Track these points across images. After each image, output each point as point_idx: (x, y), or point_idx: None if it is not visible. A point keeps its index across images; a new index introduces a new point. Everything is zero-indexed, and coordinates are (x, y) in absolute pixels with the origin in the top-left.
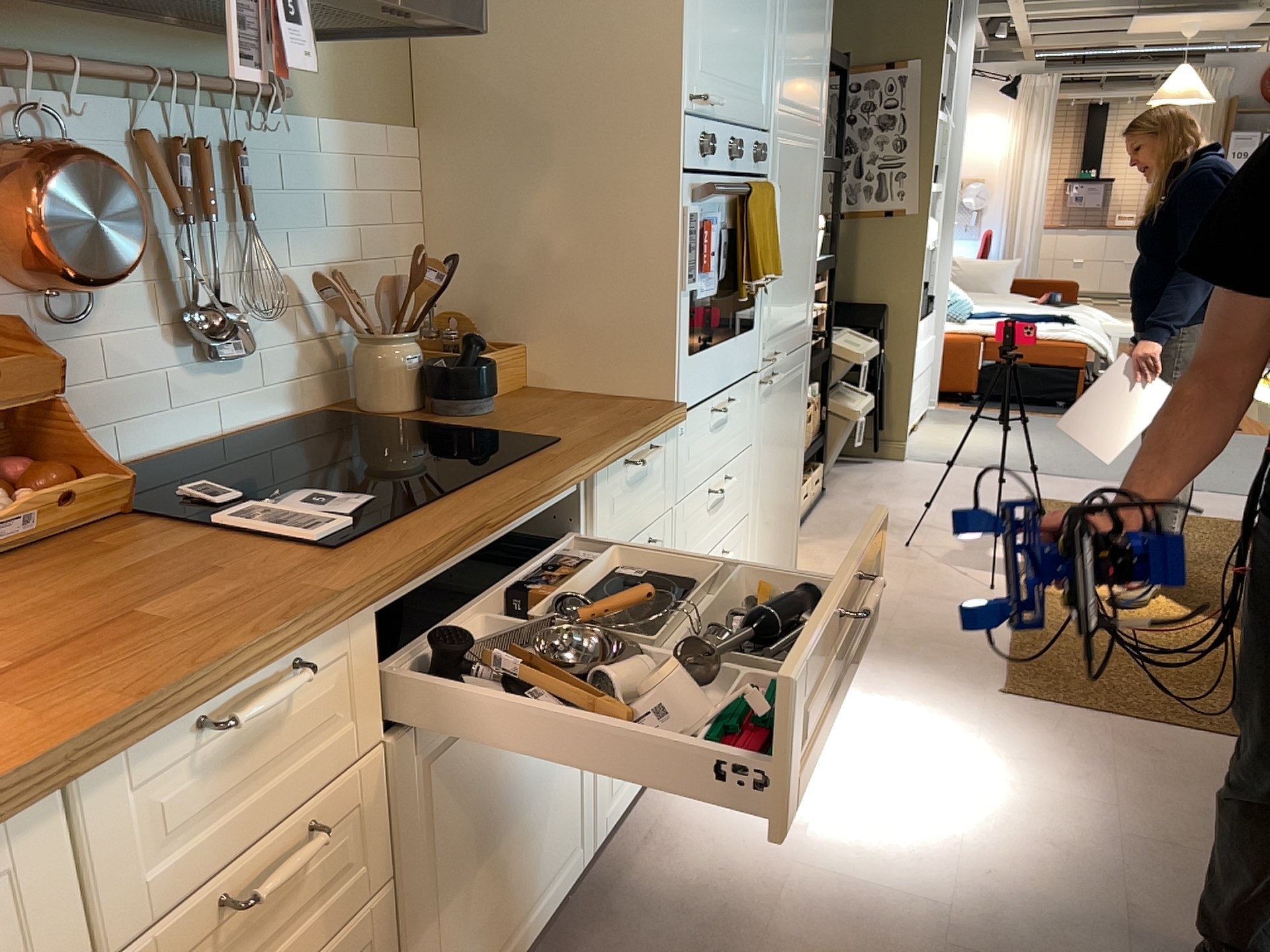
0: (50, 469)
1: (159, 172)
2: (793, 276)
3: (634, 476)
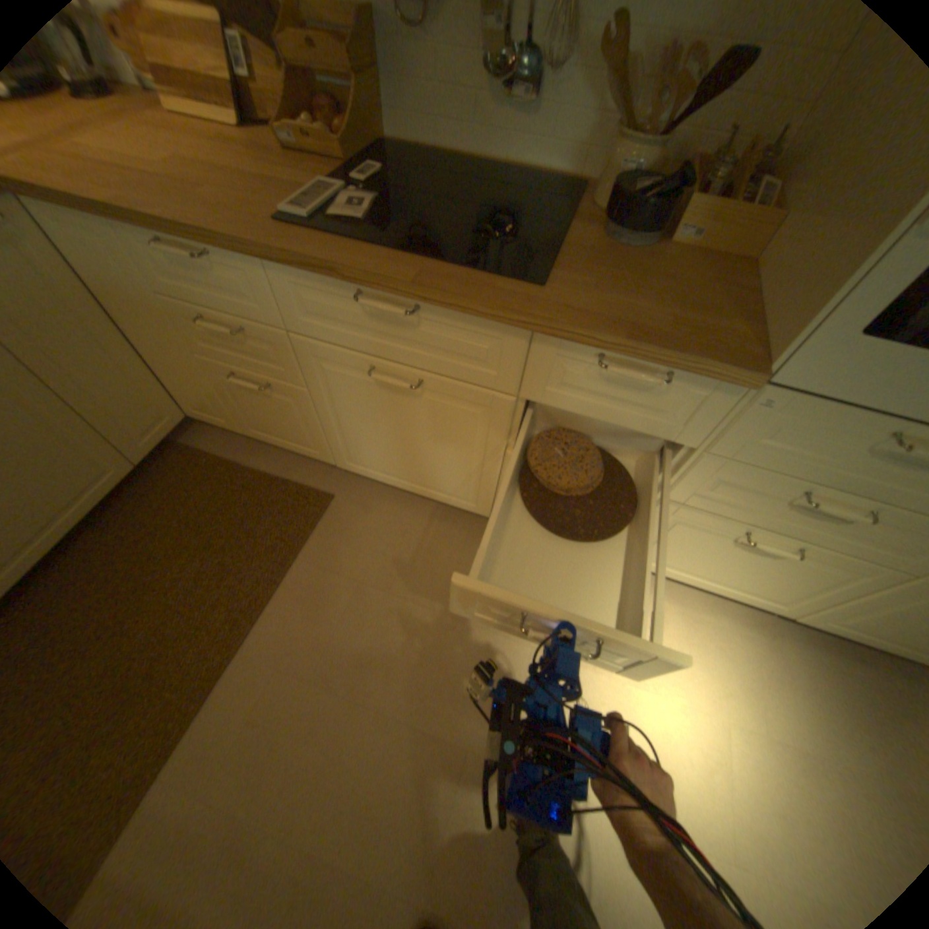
0: (335, 118)
1: None
2: None
3: (618, 377)
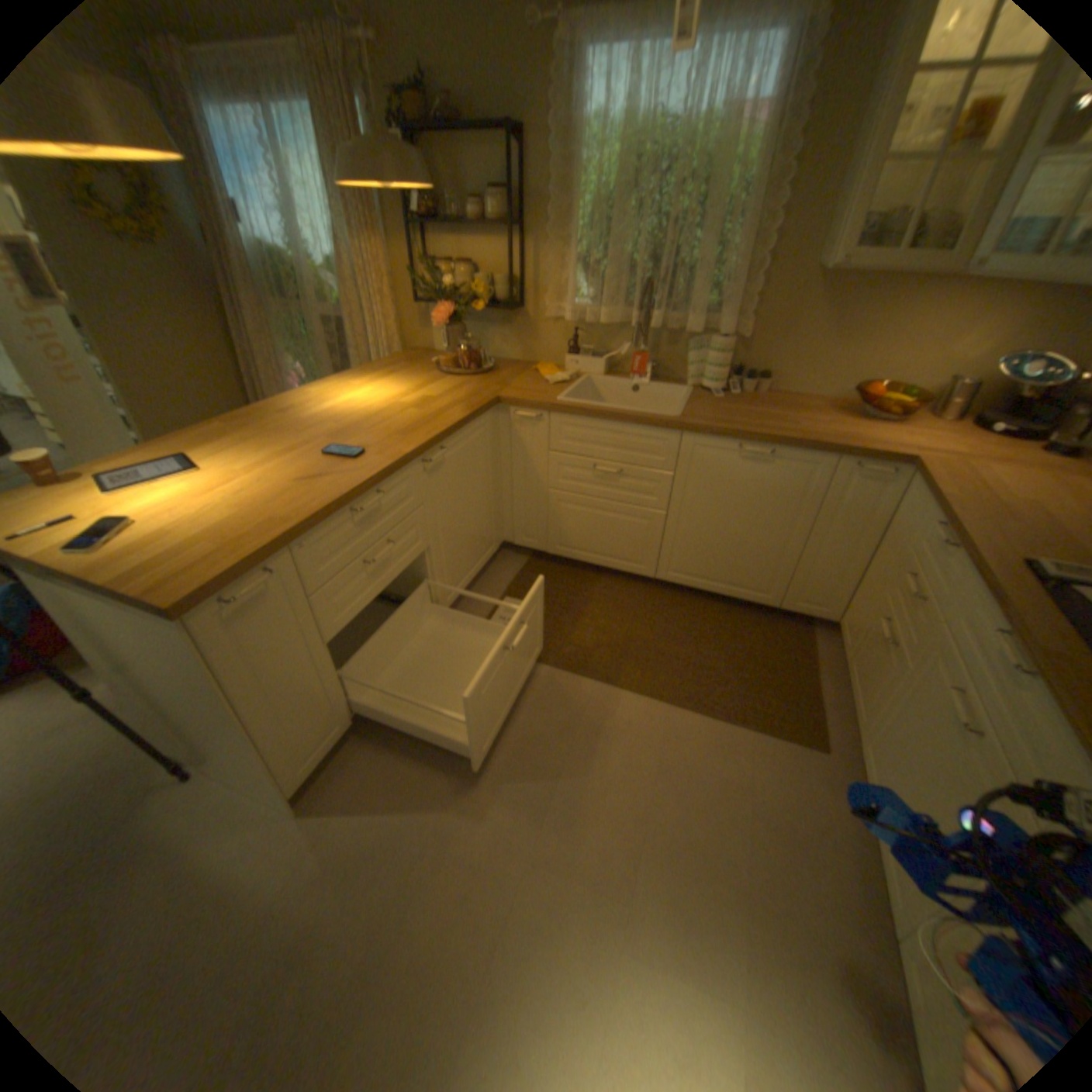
0: None
1: None
2: None
3: None
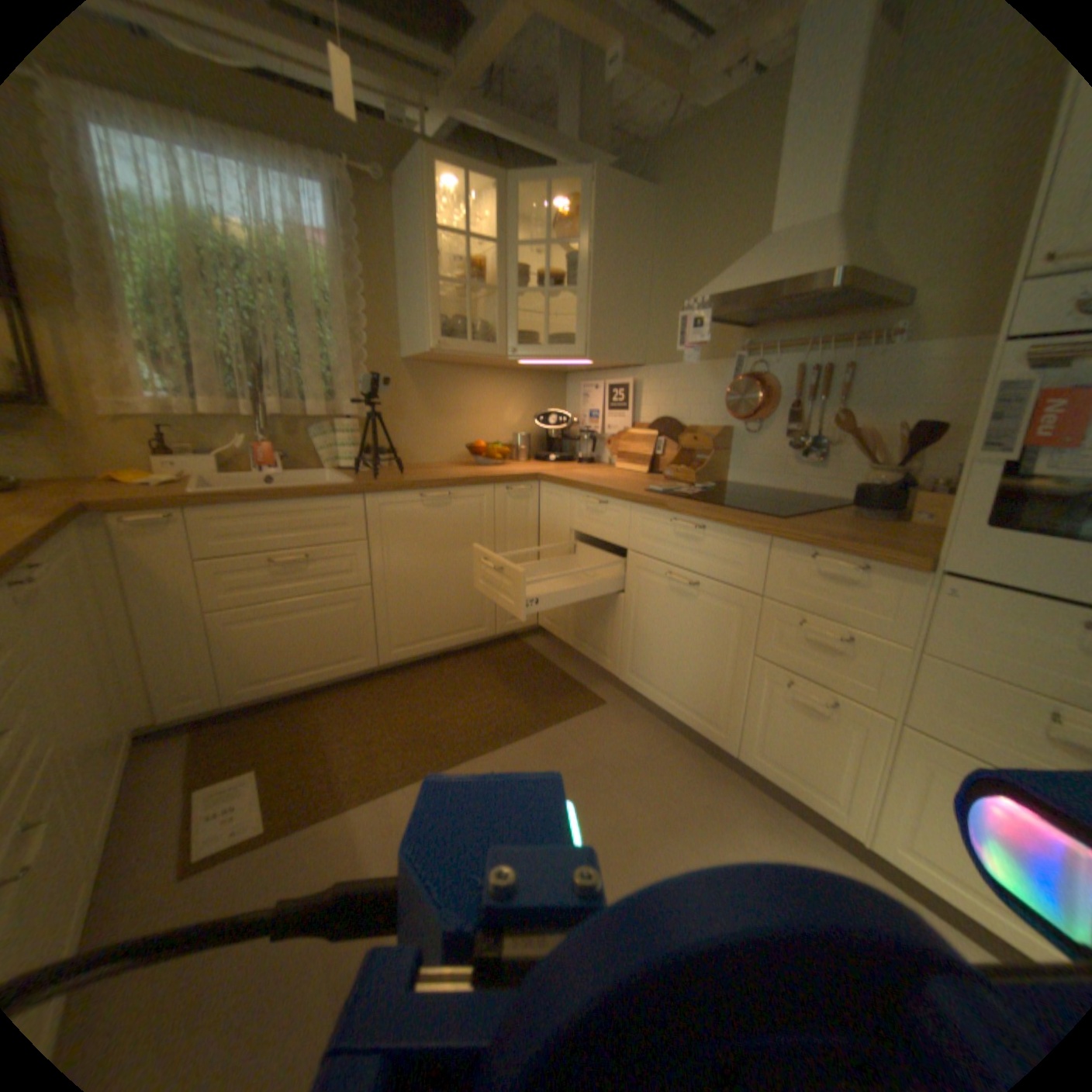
0: (698, 467)
1: (804, 377)
2: None
3: (831, 573)
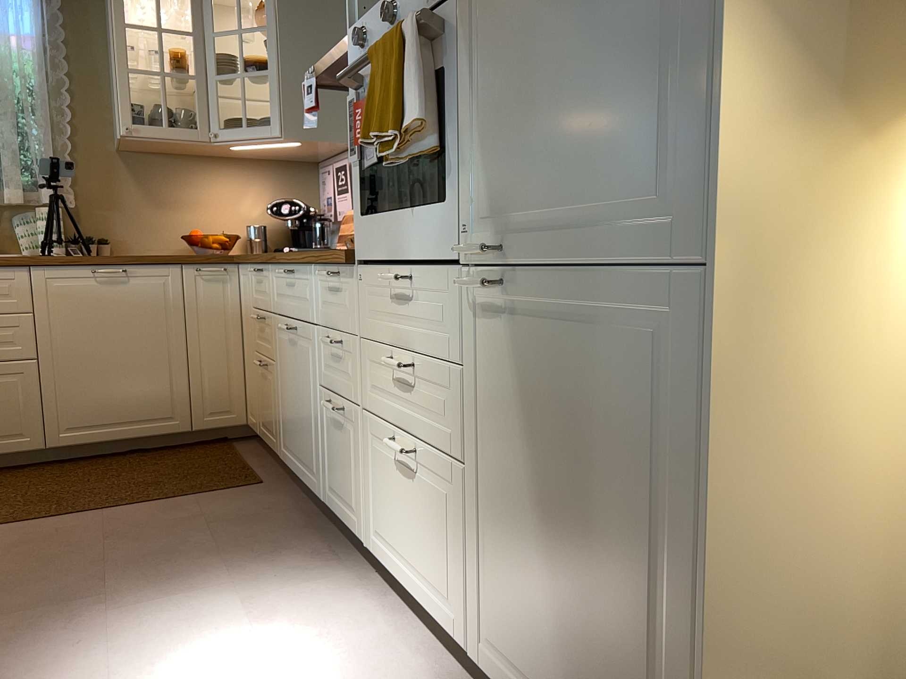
0: None
1: None
2: (575, 103)
3: (332, 287)
